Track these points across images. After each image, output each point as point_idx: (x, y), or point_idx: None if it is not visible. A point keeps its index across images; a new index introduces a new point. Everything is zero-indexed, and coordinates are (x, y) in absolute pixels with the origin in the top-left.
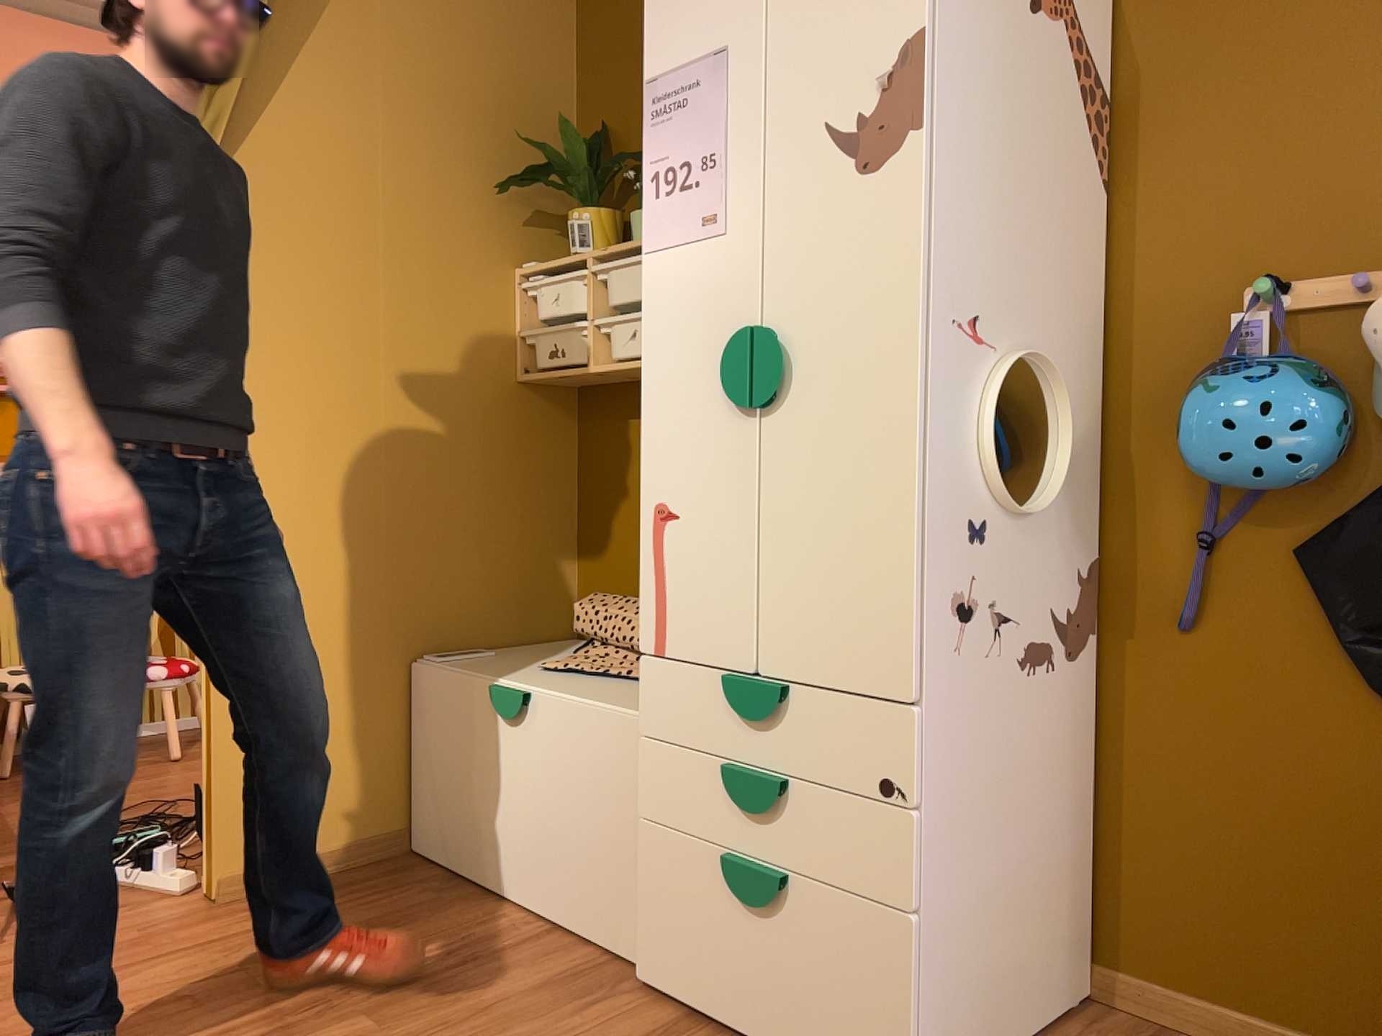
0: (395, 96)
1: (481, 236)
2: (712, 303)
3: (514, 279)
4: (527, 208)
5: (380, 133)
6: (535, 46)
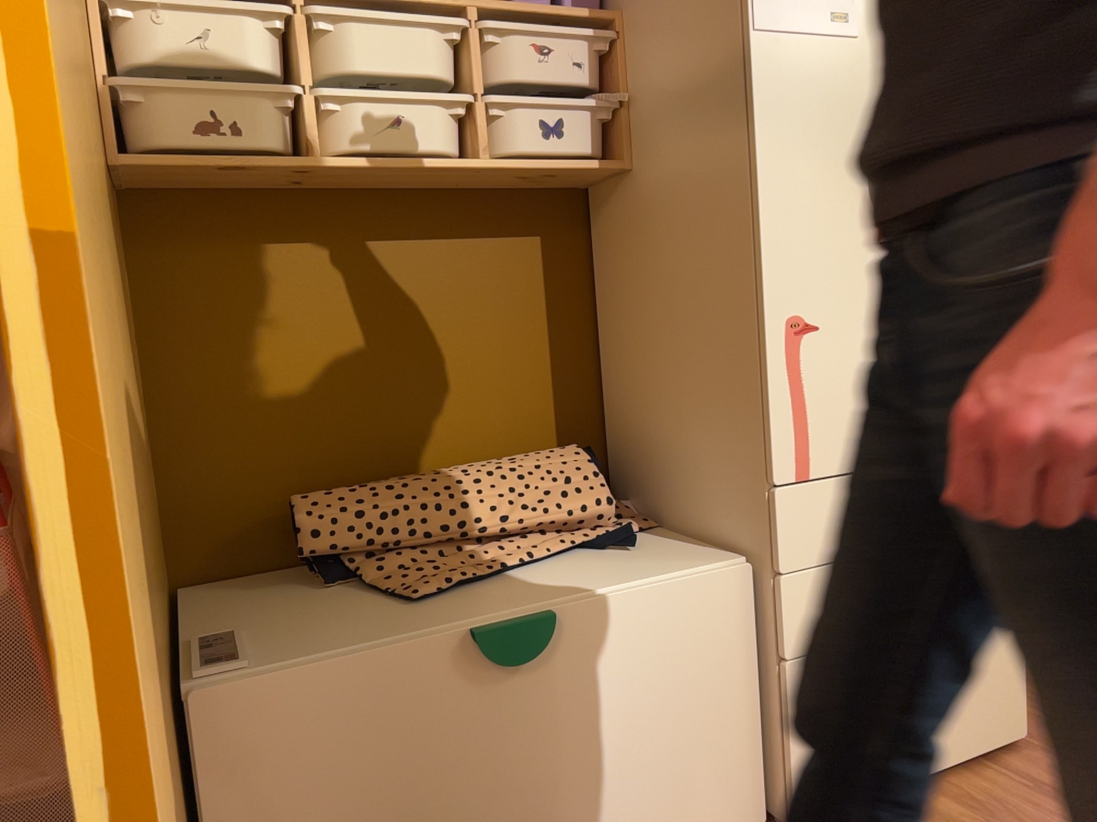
0: None
1: None
2: (846, 107)
3: None
4: None
5: None
6: None
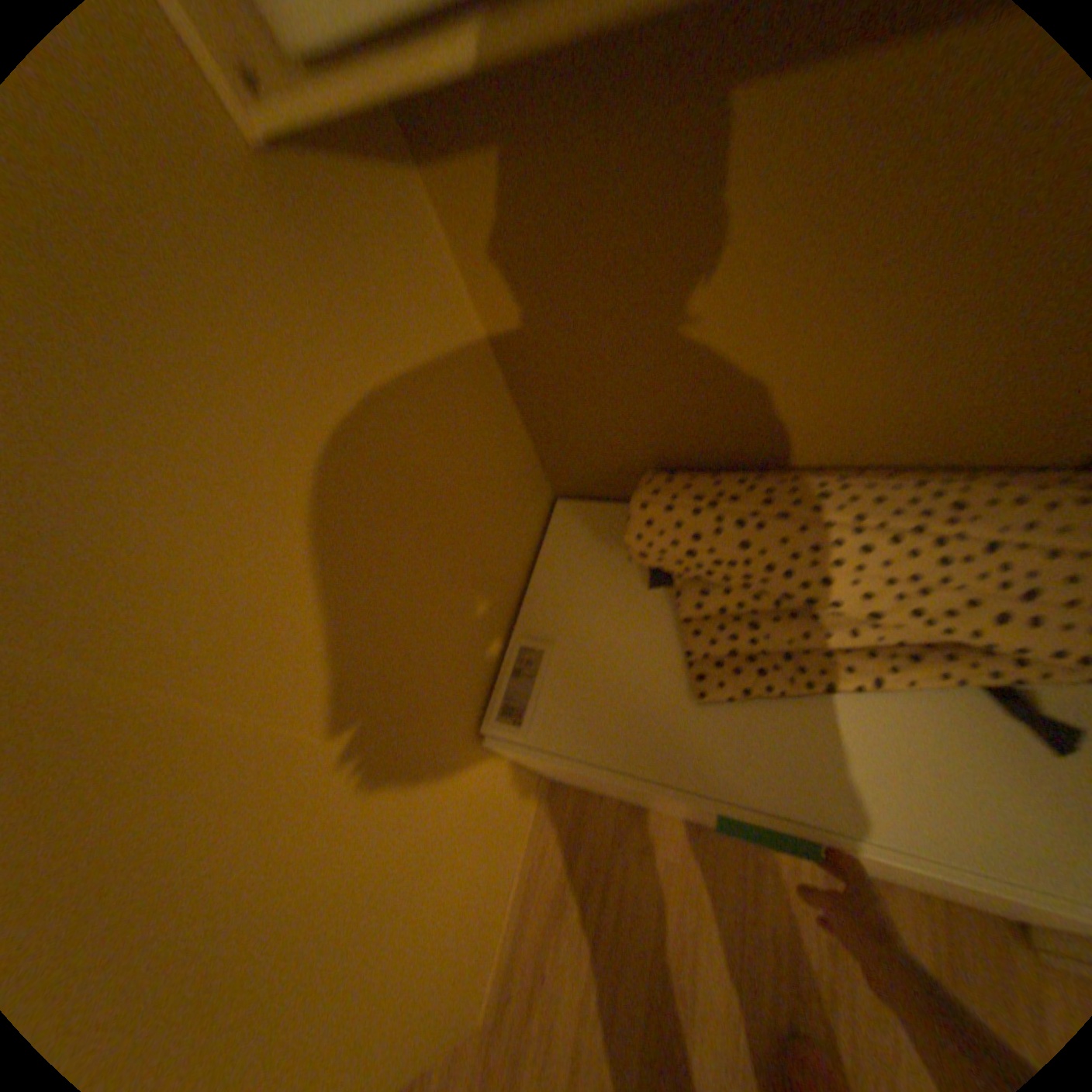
0: None
1: None
2: None
3: None
4: None
5: None
6: None
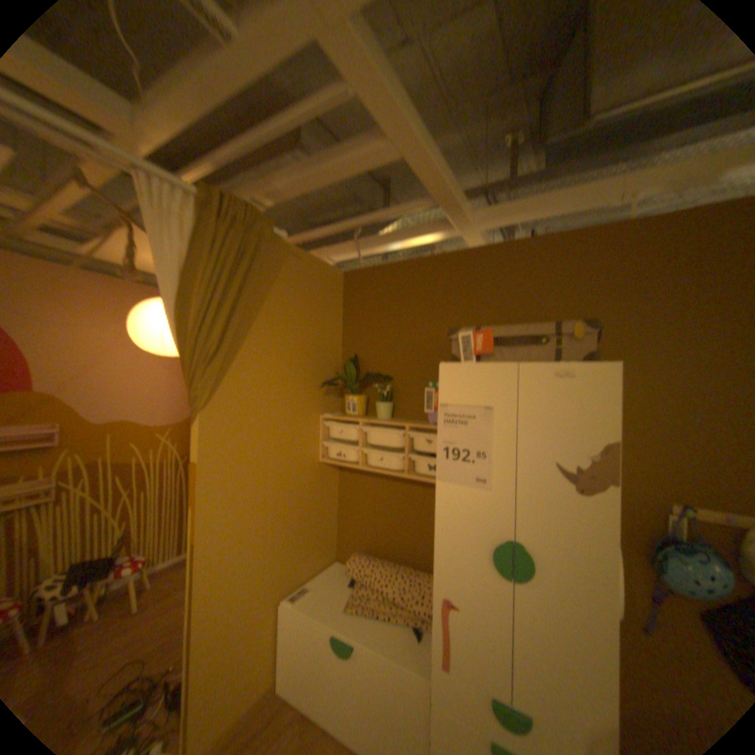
0: (279, 353)
1: (309, 406)
2: (481, 520)
3: (320, 420)
4: (324, 389)
5: (273, 371)
6: (329, 322)
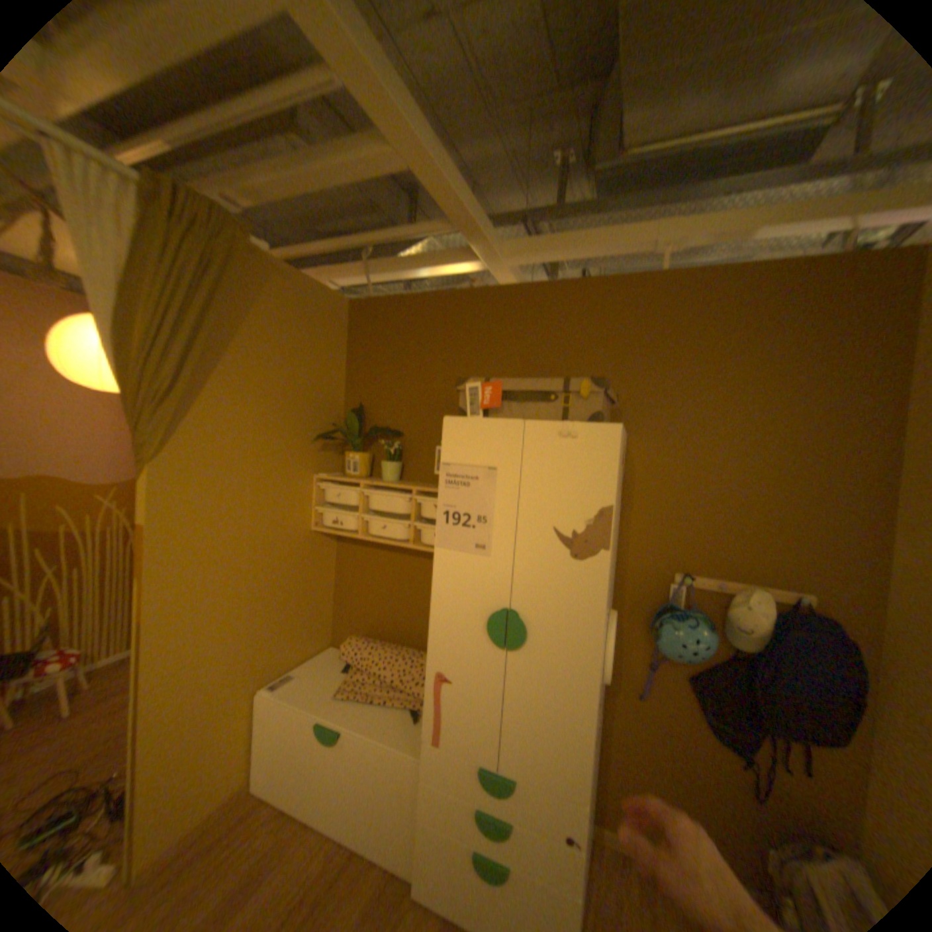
0: (260, 396)
1: (299, 462)
2: (479, 588)
3: (313, 481)
4: (320, 444)
5: (251, 418)
6: (329, 362)
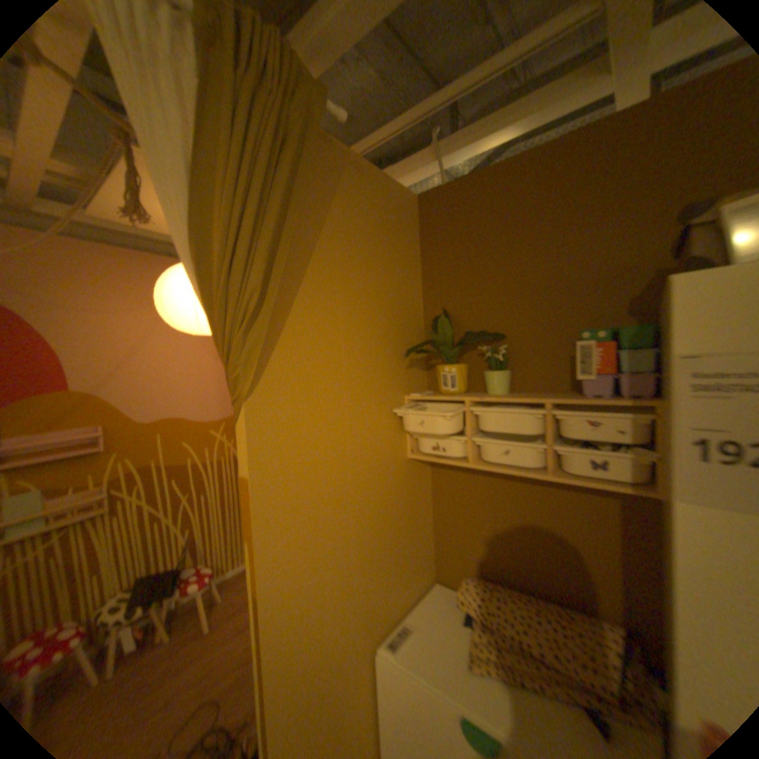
0: (346, 309)
1: (389, 382)
2: None
3: (404, 401)
4: (406, 359)
5: (340, 334)
6: (405, 265)
